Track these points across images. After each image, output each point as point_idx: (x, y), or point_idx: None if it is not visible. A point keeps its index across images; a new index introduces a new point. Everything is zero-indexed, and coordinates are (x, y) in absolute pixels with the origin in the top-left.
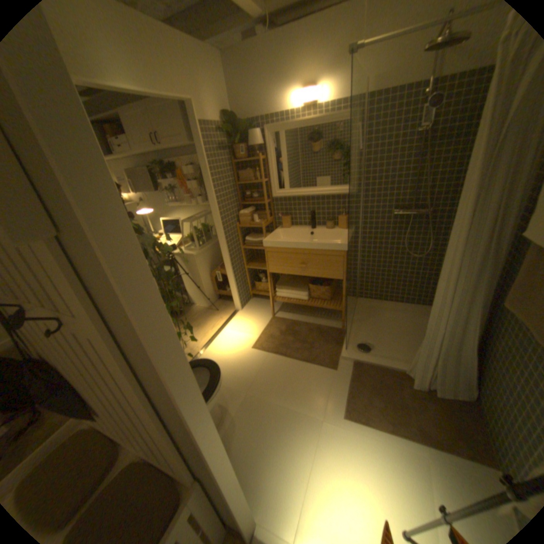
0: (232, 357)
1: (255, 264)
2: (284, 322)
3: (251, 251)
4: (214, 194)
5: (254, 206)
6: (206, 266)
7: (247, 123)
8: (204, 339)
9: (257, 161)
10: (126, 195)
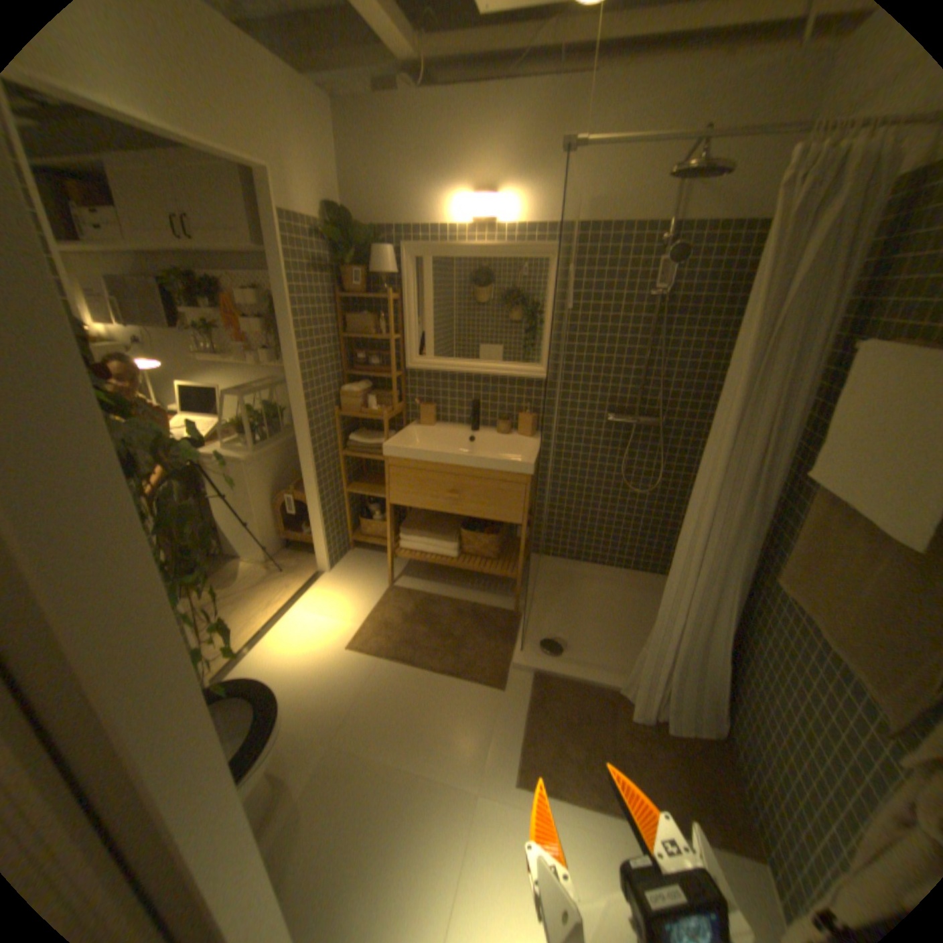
0: (304, 668)
1: (363, 486)
2: (411, 597)
3: (359, 462)
4: (296, 349)
5: (371, 381)
6: (266, 483)
7: (371, 234)
8: (247, 630)
9: (385, 302)
10: (104, 327)
